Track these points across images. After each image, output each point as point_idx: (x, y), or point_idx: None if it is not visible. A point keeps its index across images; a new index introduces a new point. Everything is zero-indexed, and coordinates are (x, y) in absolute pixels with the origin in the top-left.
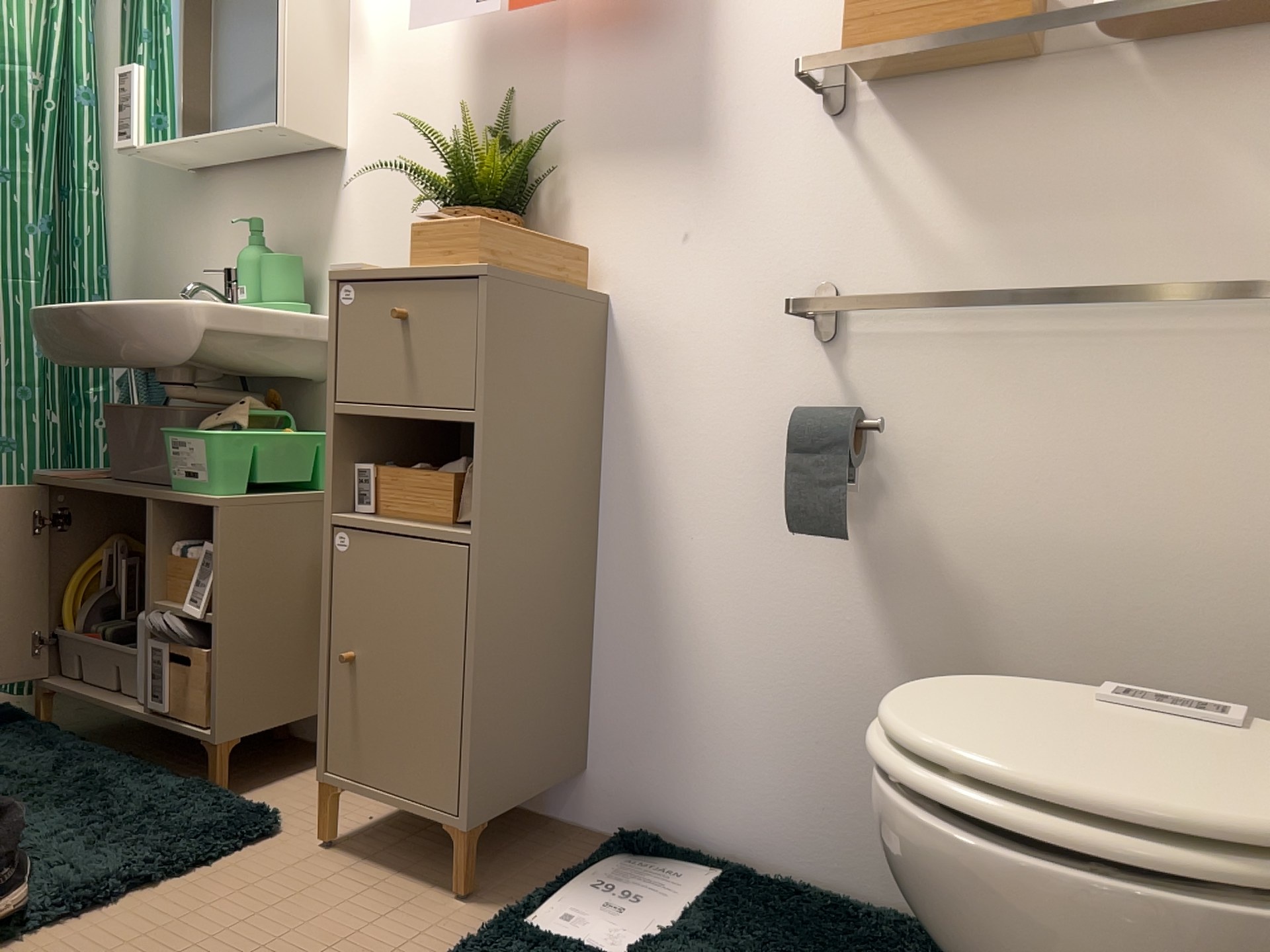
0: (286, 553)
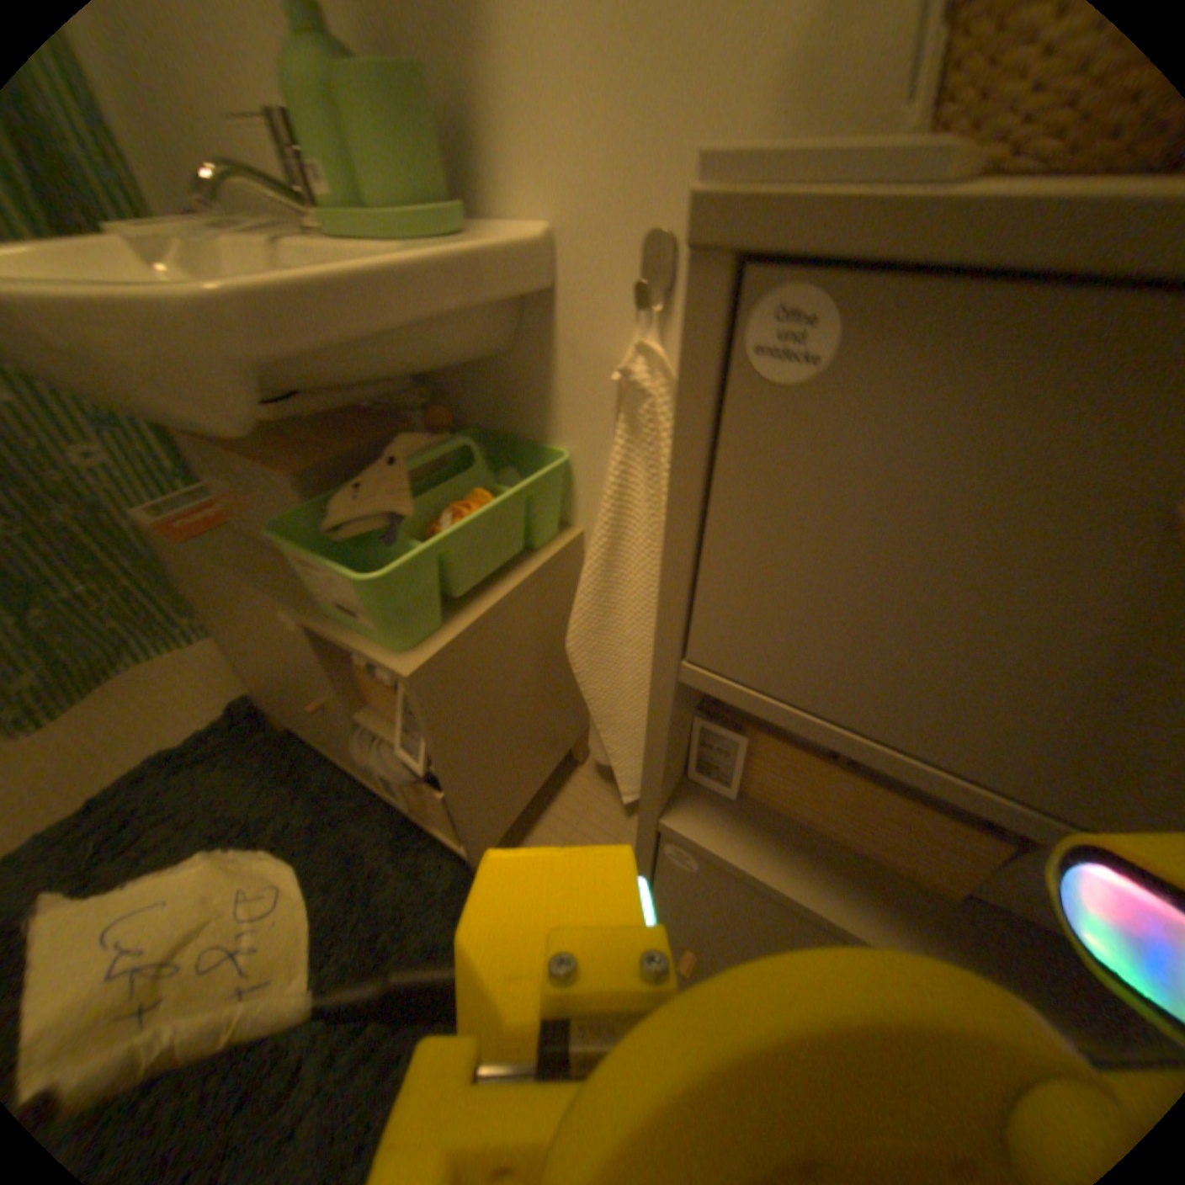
0: (509, 678)
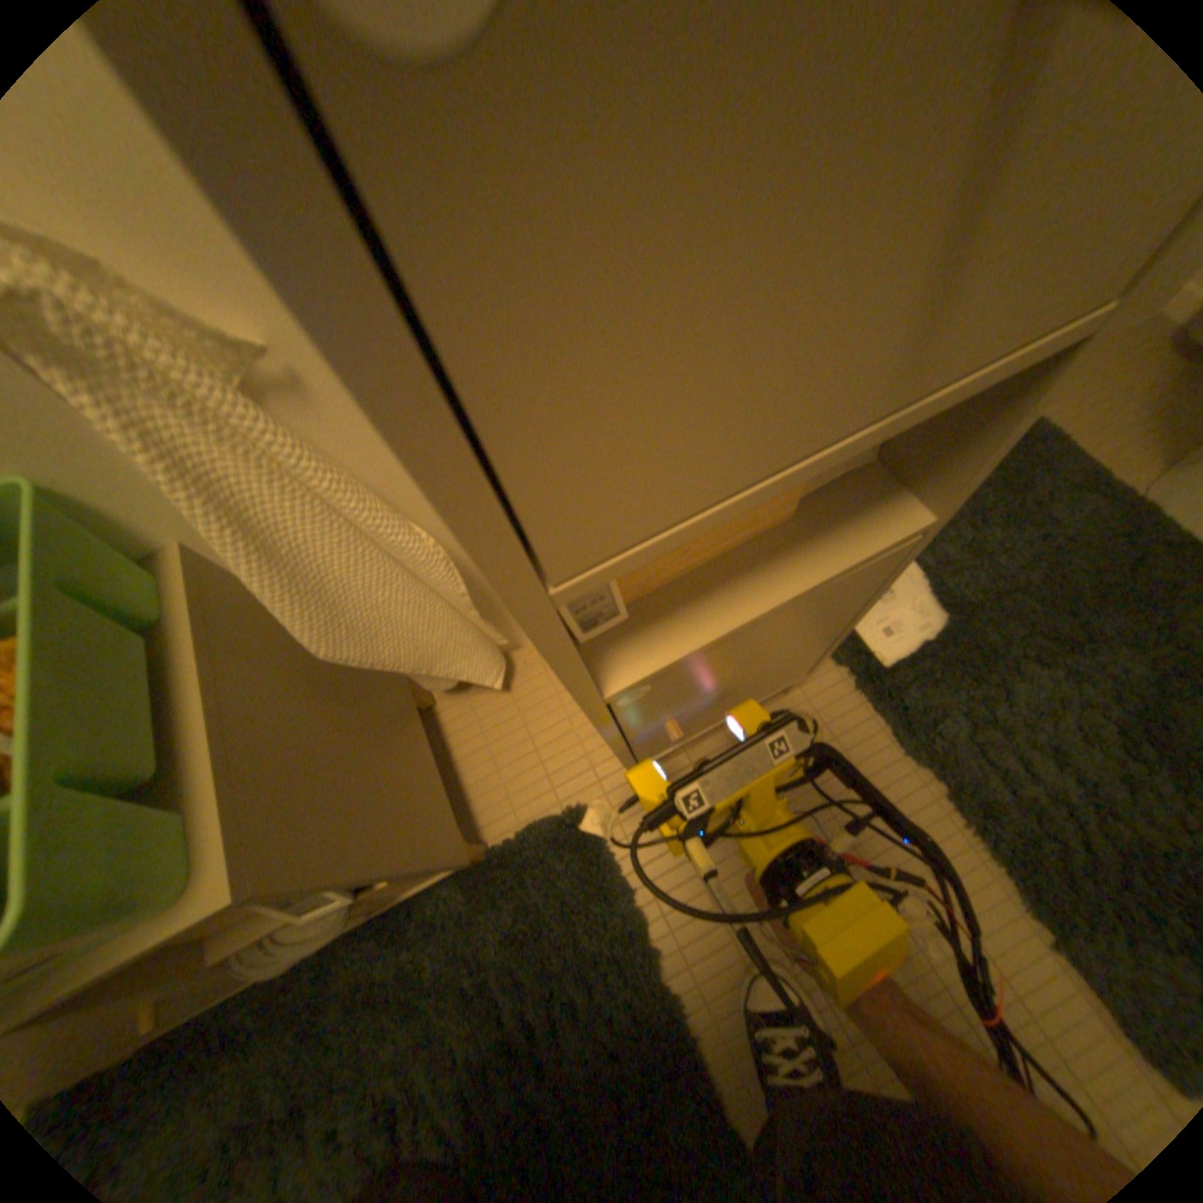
0: (298, 749)
